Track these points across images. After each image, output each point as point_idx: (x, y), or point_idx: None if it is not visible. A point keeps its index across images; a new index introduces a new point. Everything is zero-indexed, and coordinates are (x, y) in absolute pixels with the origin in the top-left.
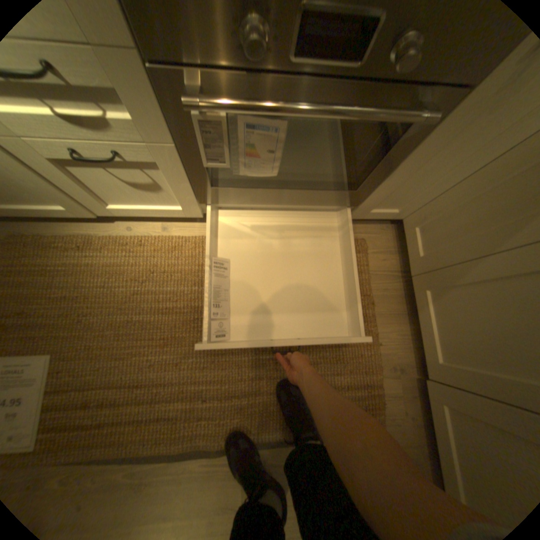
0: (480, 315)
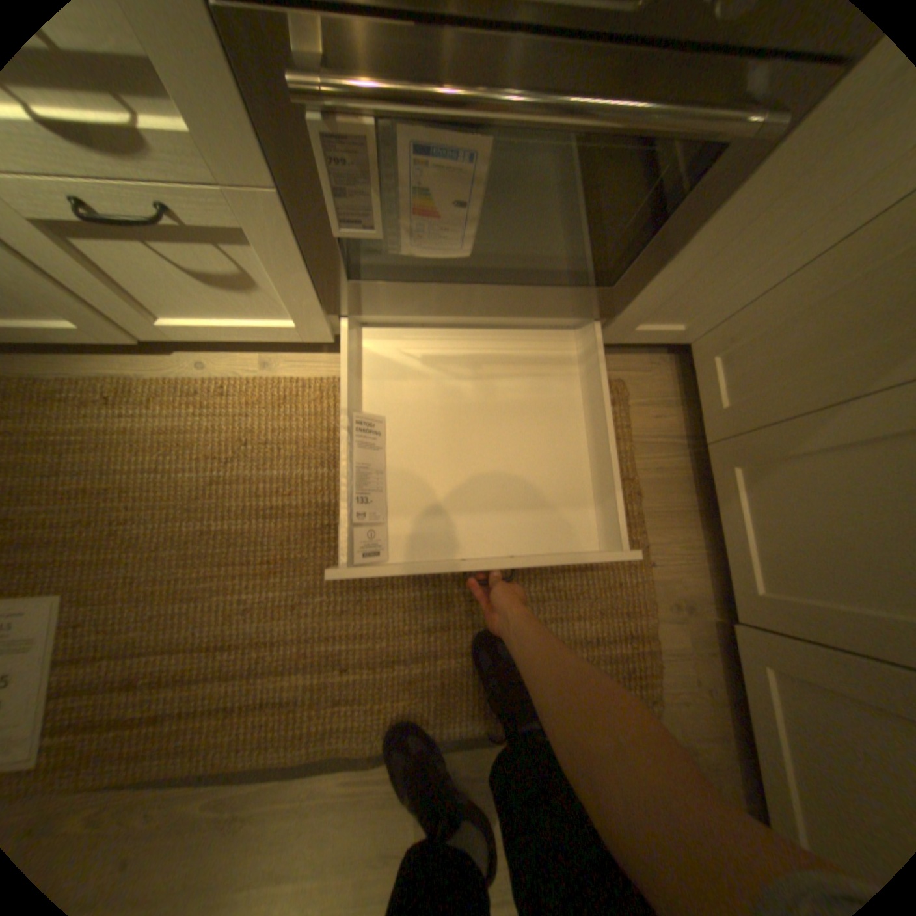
0: (836, 507)
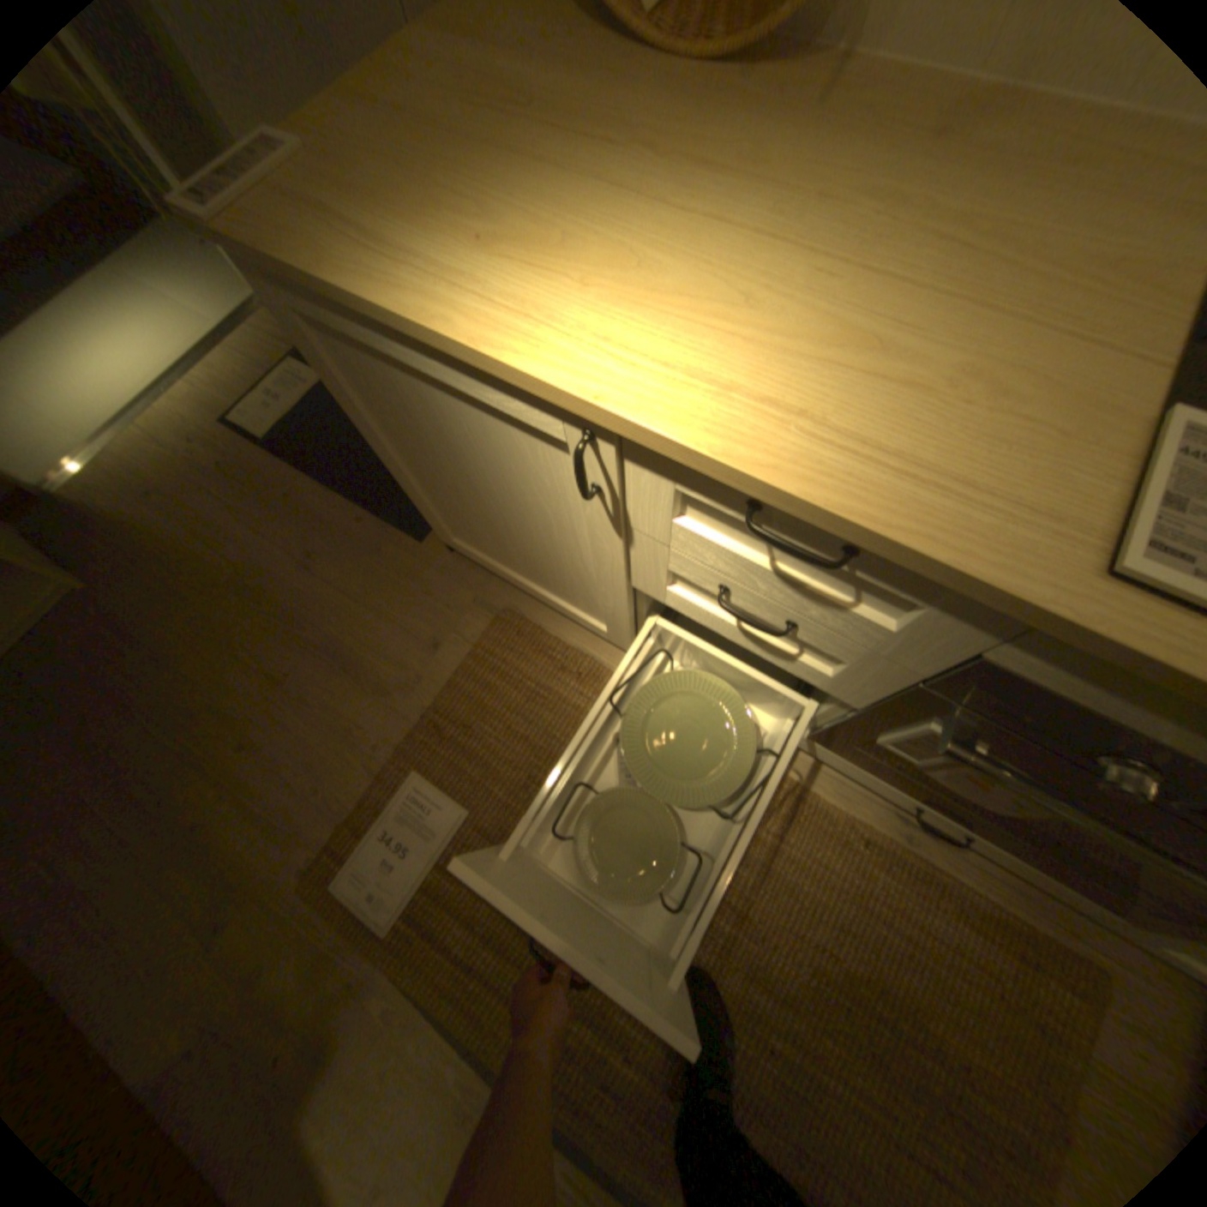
0: None
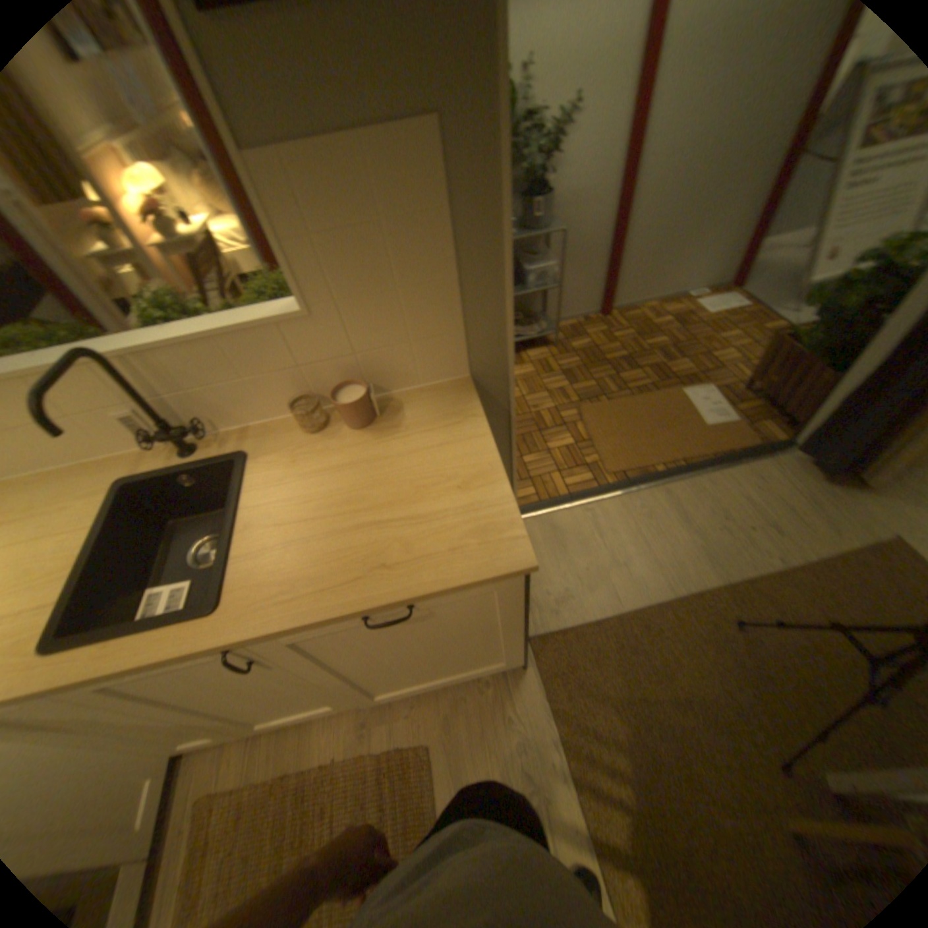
0: (254, 713)
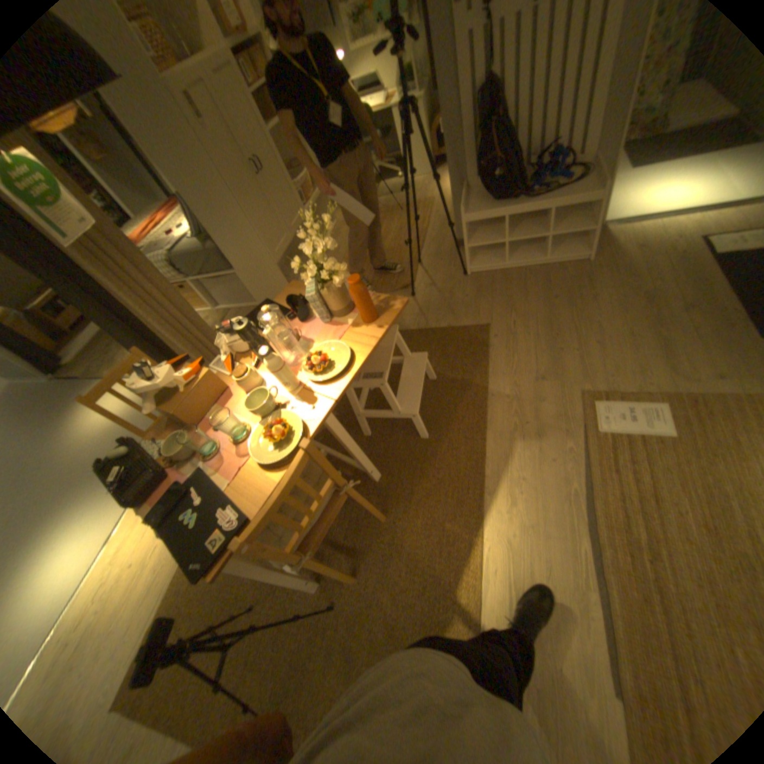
0: None
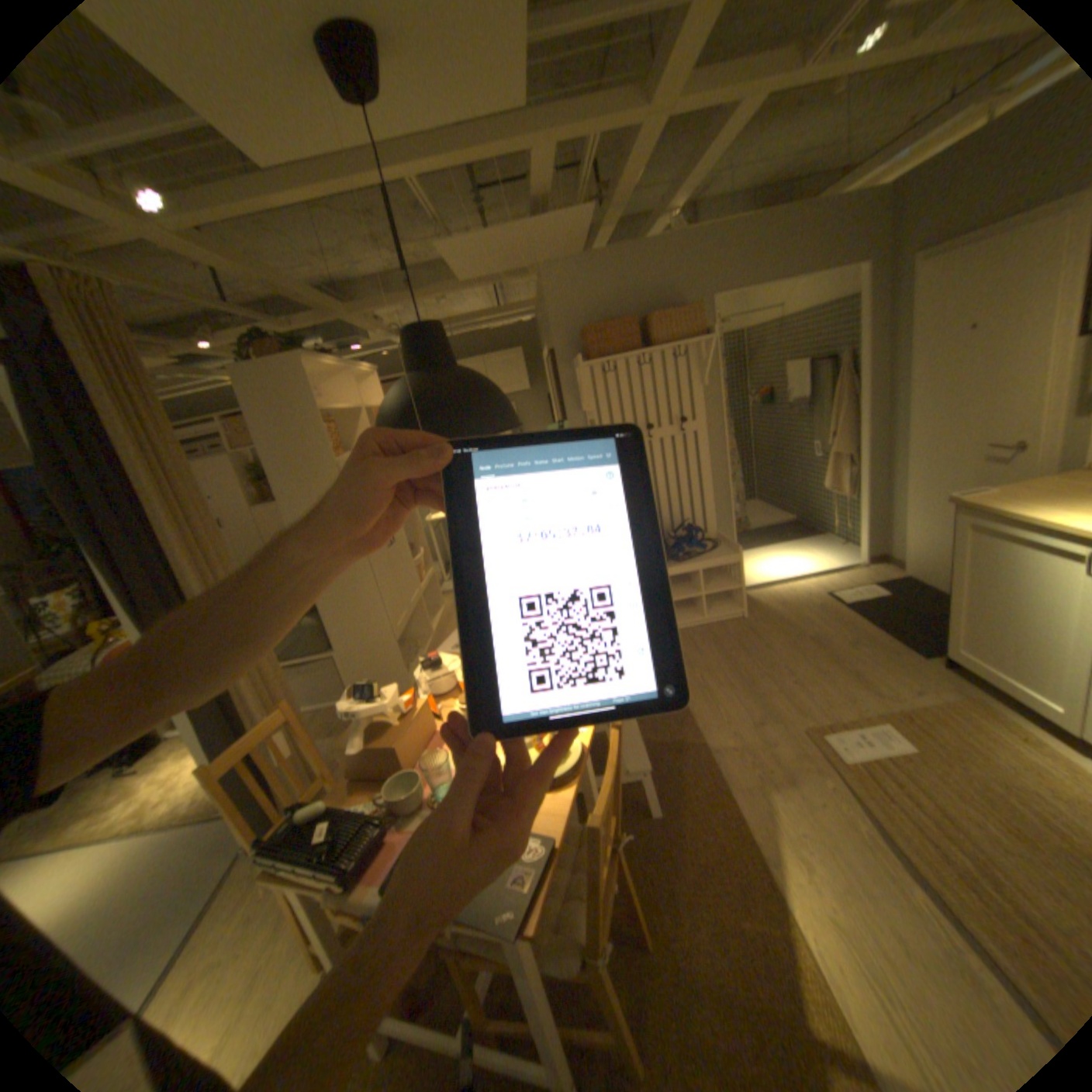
0: None
